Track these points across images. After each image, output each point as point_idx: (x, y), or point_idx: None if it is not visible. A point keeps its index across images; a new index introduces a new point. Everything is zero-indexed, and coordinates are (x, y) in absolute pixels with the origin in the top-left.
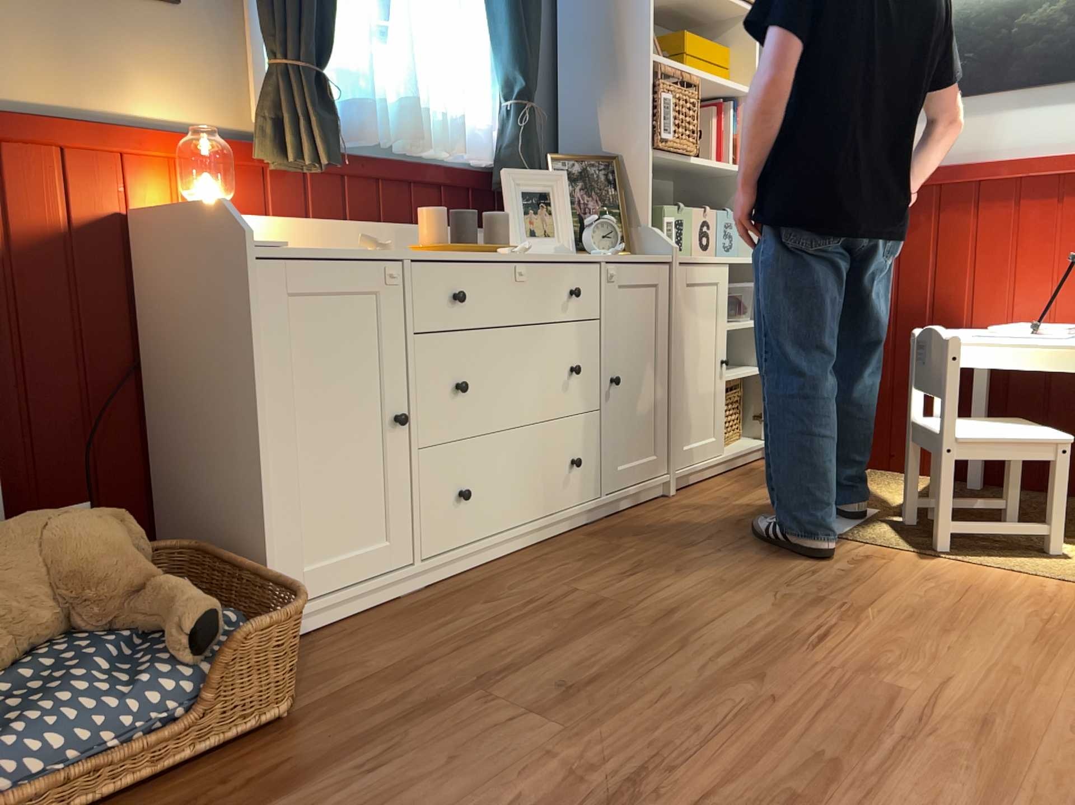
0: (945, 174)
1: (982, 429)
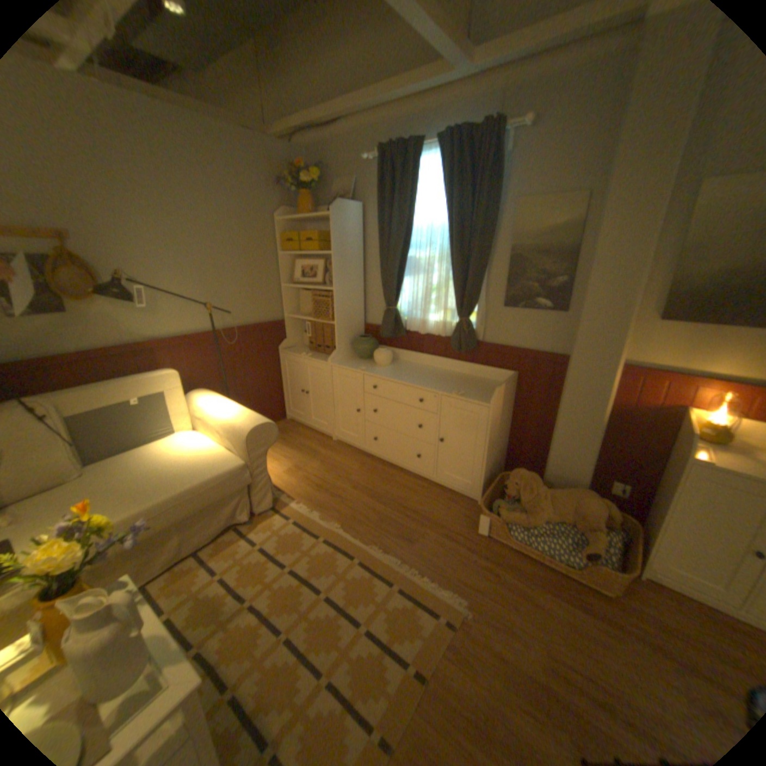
0: None
1: None
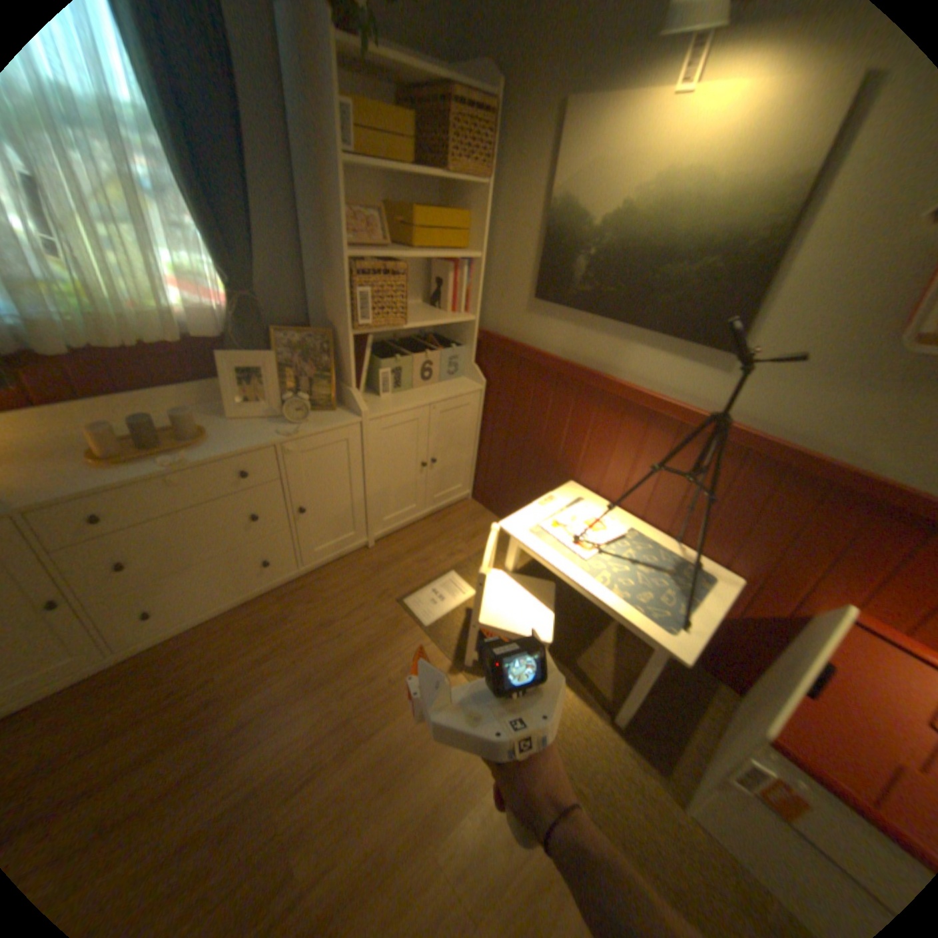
0: (584, 377)
1: (509, 607)
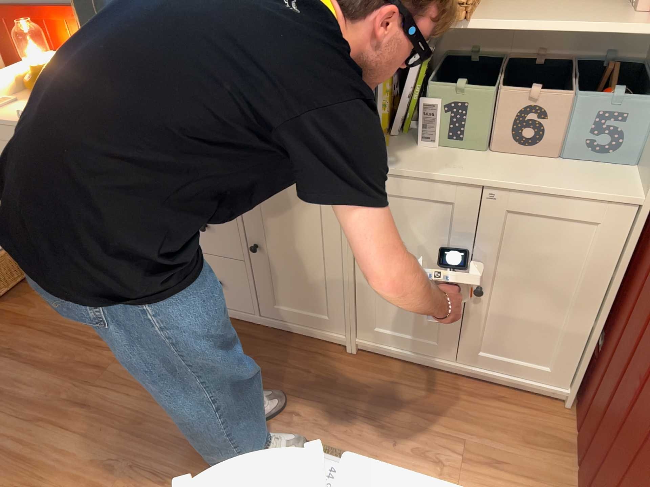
0: None
1: None
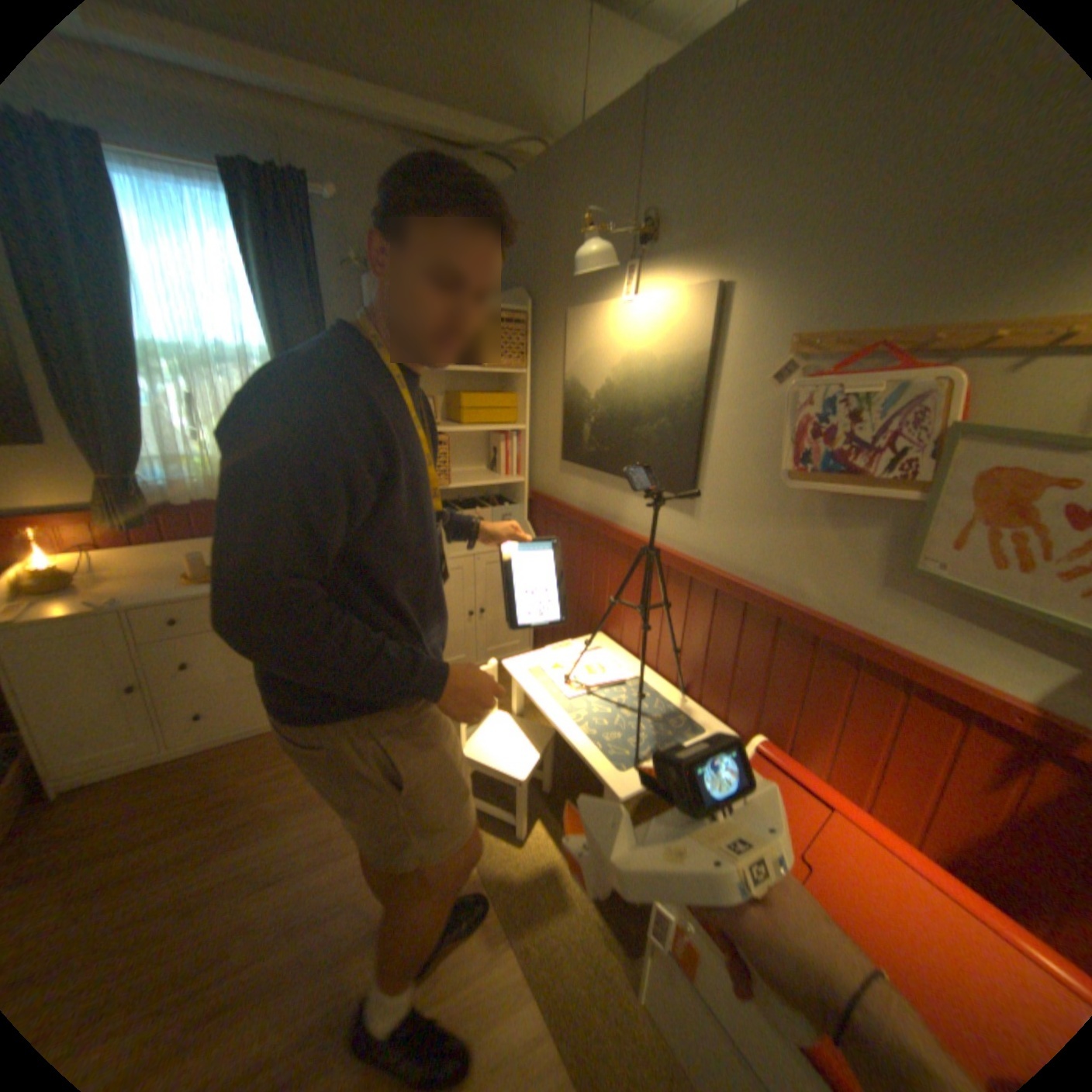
0: (597, 528)
1: (499, 747)
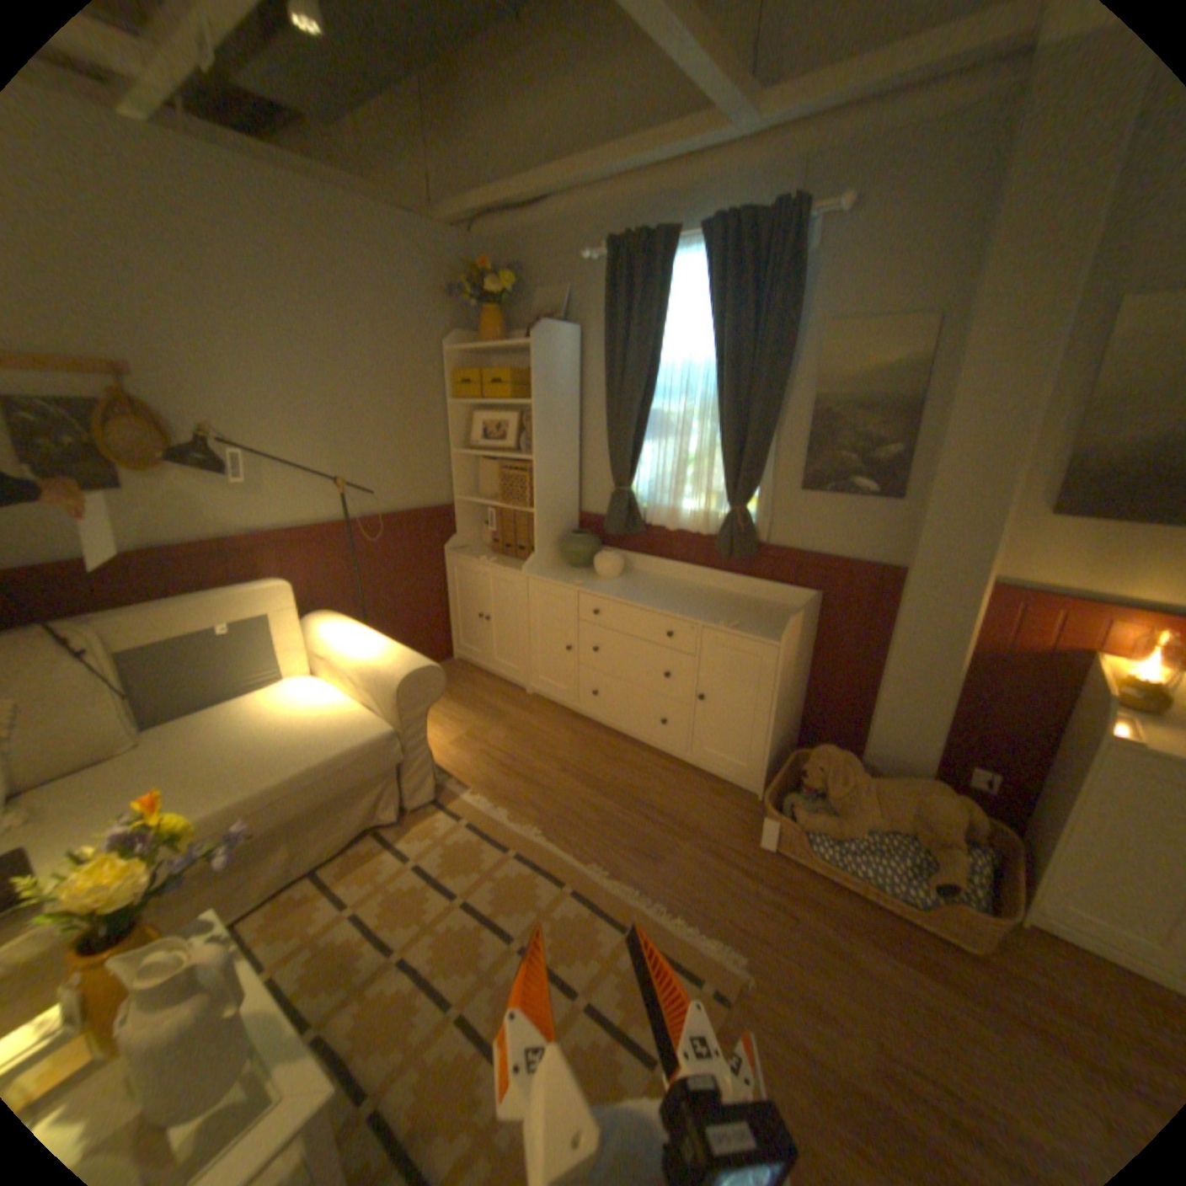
0: None
1: None
